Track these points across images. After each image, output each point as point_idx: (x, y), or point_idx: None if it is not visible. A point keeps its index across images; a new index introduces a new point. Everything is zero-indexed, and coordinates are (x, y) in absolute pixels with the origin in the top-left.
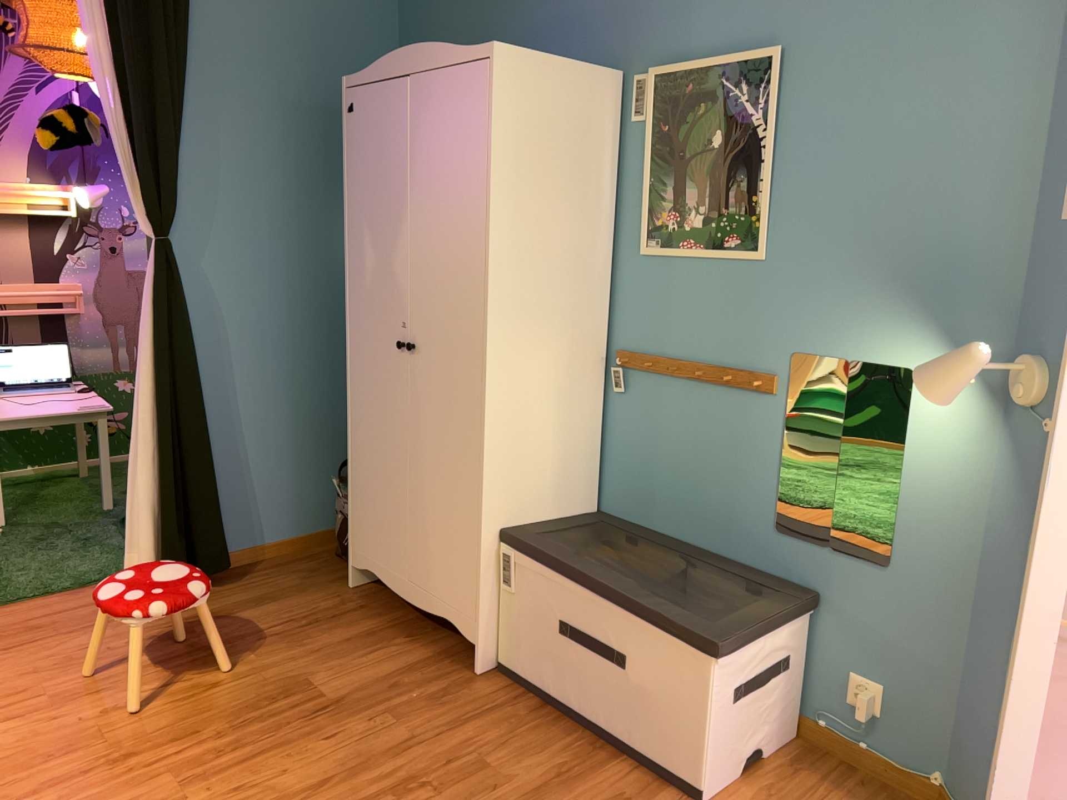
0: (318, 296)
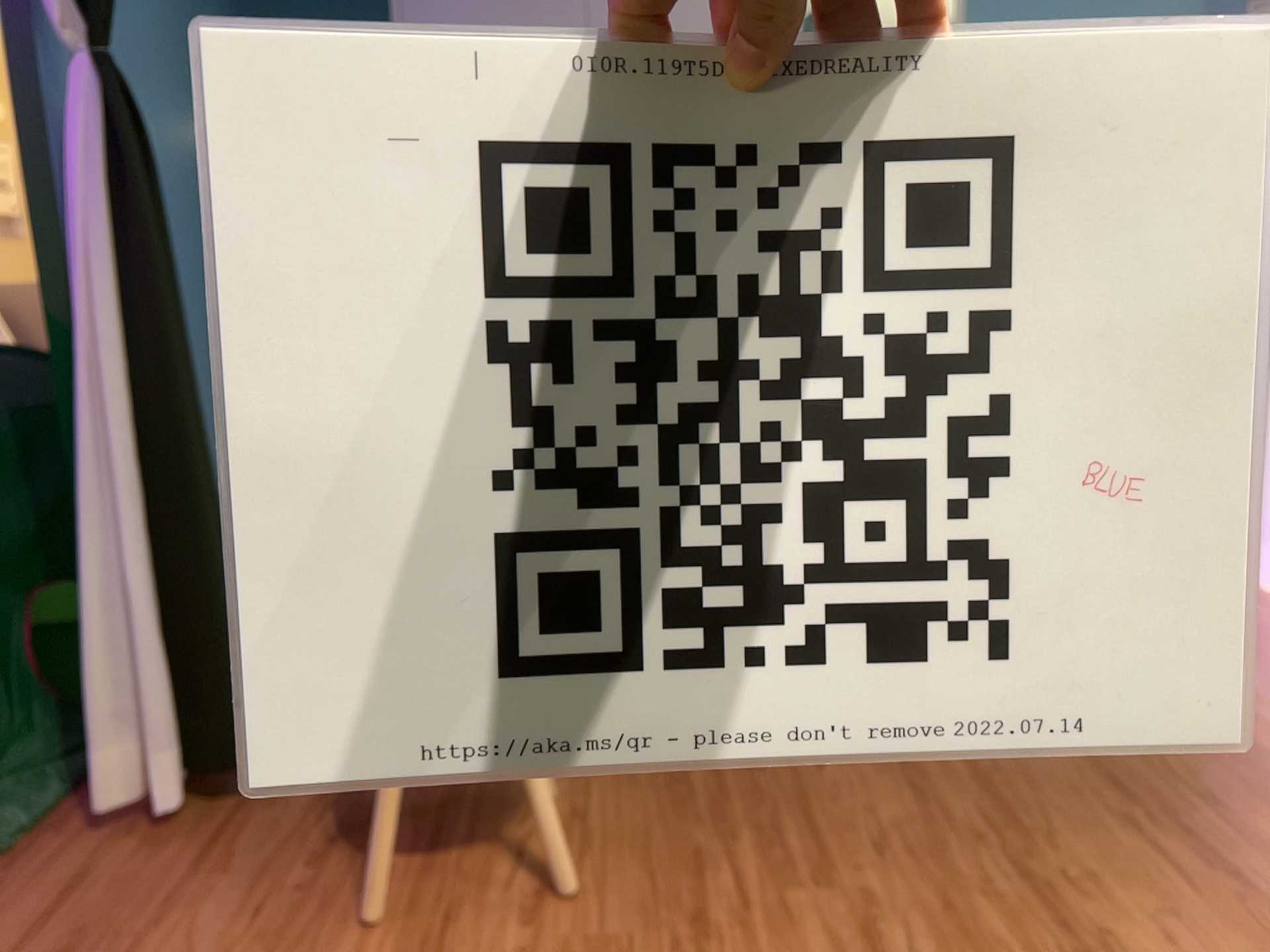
0: None
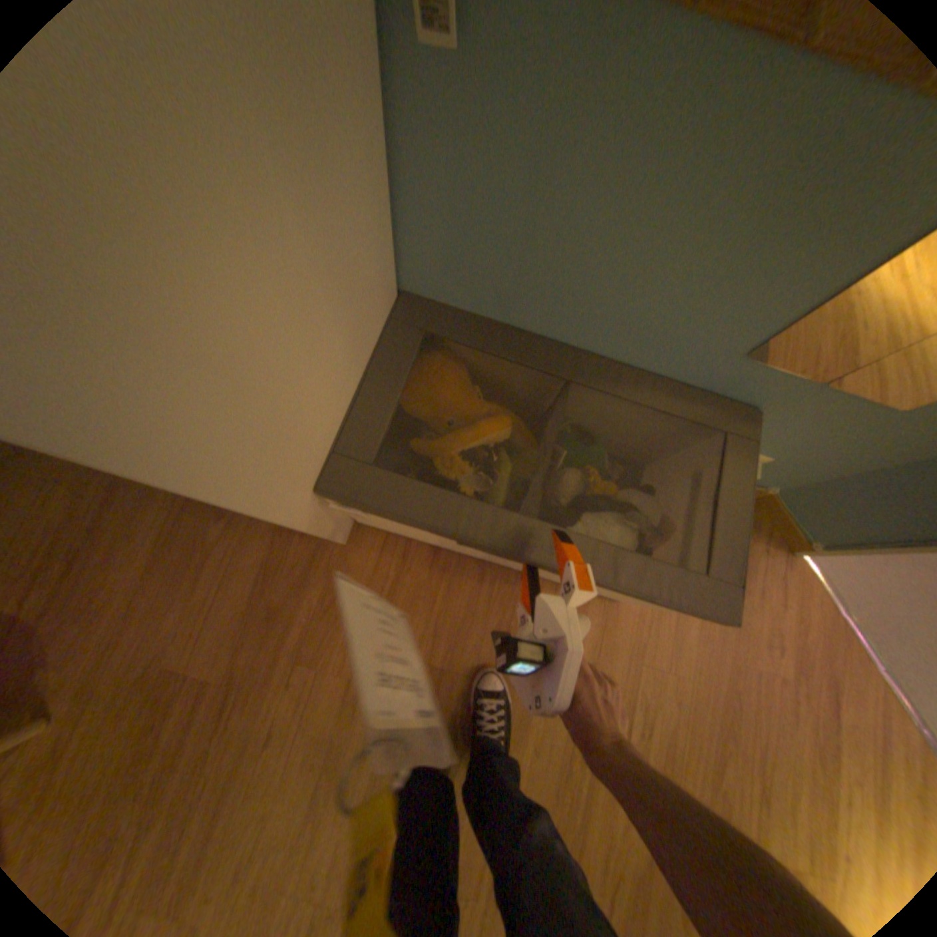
0: None
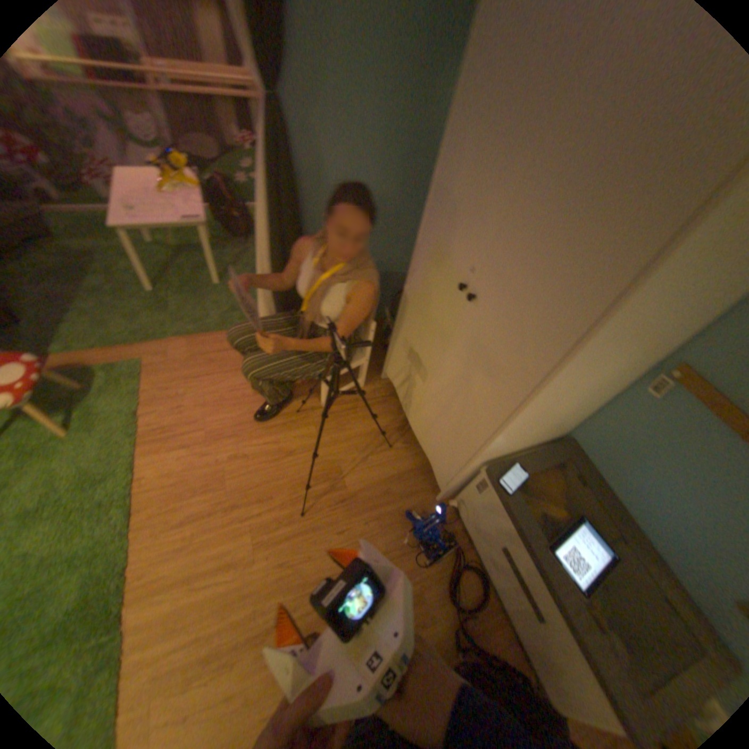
0: (409, 161)
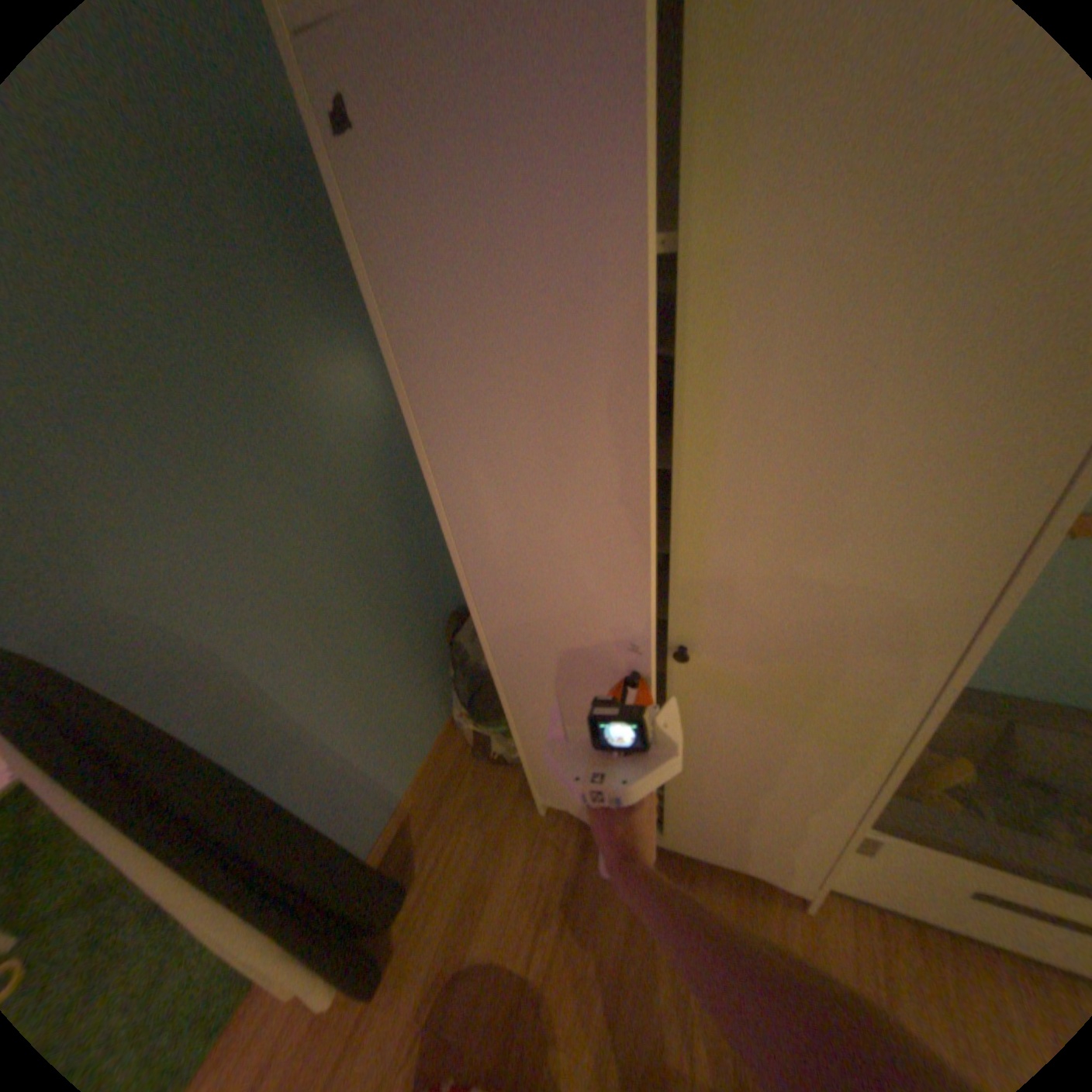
0: (331, 513)
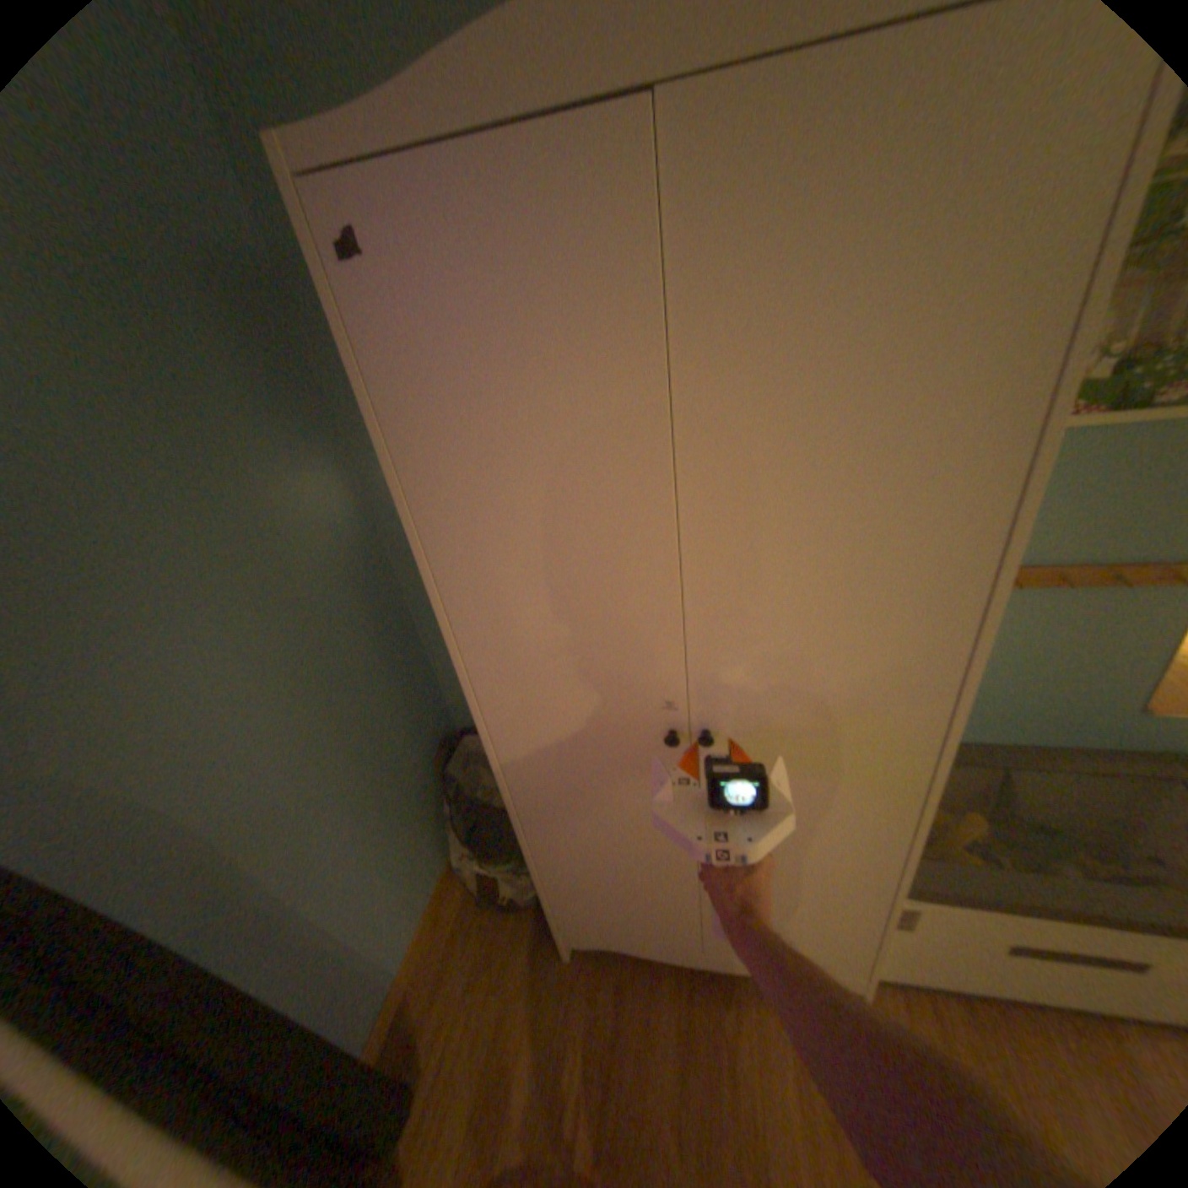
0: (303, 638)
